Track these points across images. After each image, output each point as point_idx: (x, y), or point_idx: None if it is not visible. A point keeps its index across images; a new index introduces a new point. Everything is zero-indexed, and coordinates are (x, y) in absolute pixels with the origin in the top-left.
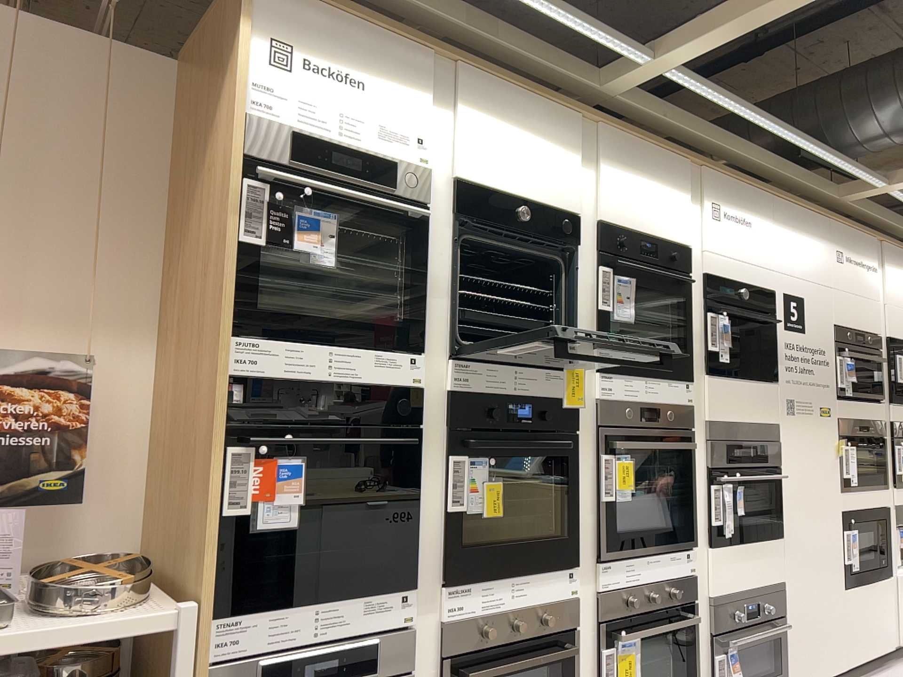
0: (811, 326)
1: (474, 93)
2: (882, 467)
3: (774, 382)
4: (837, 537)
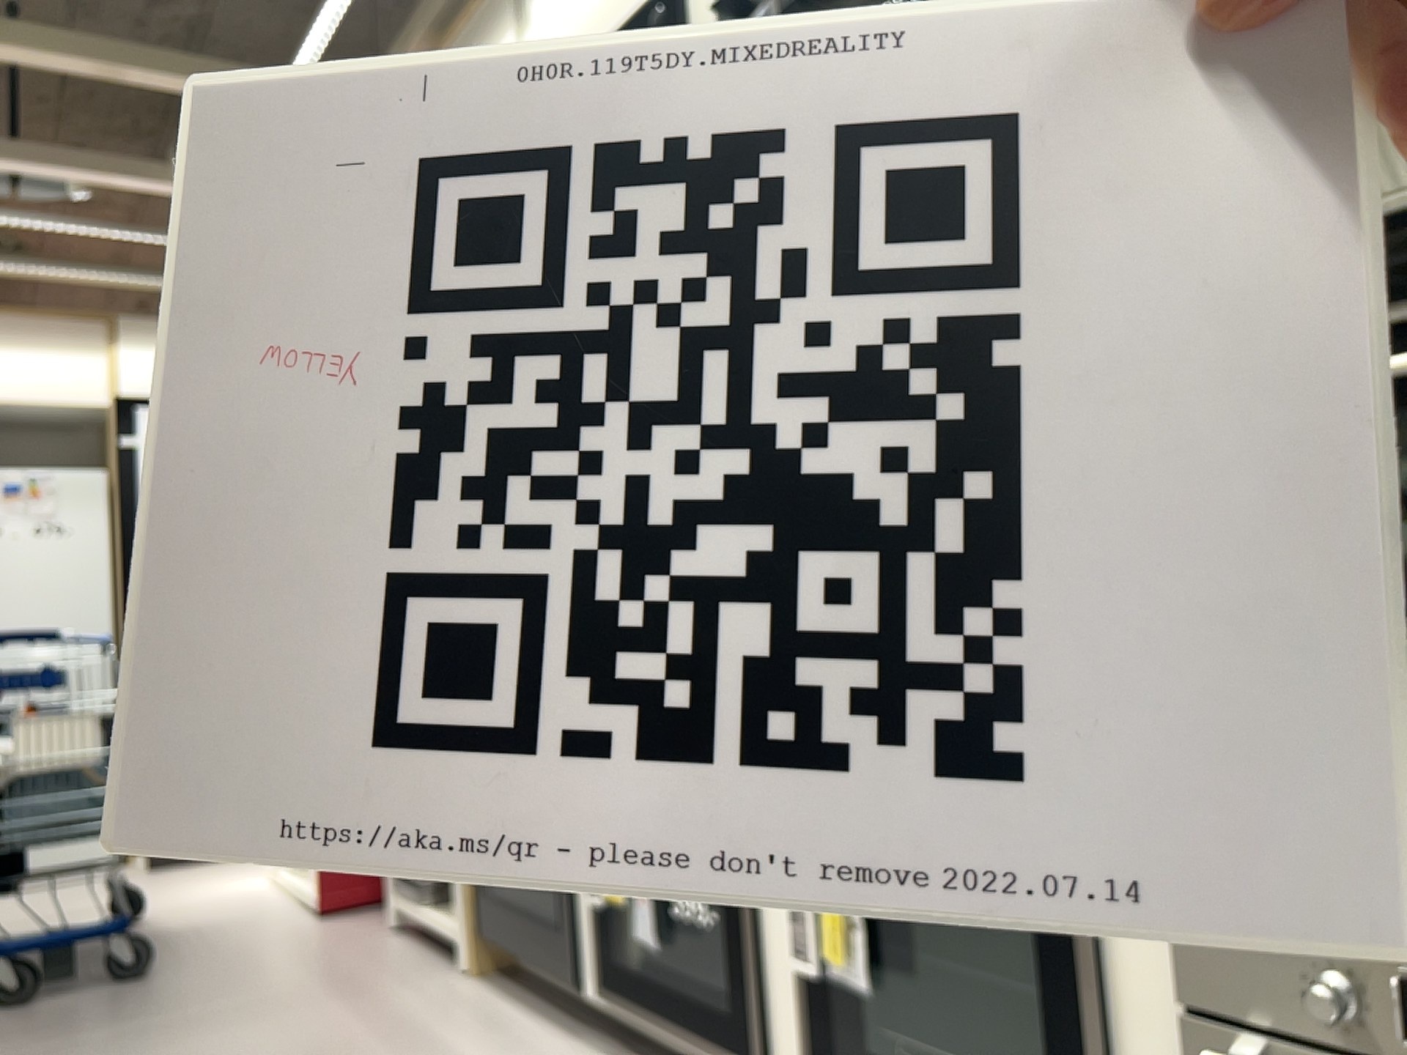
0: None
1: None
2: None
3: None
4: None
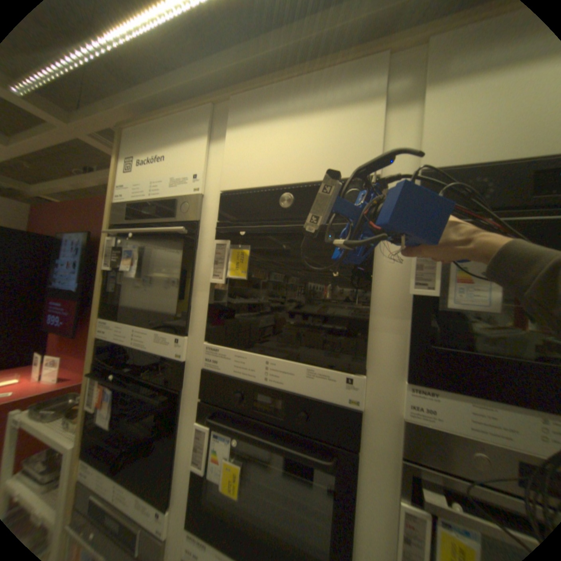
0: None
1: (239, 113)
2: None
3: None
4: None
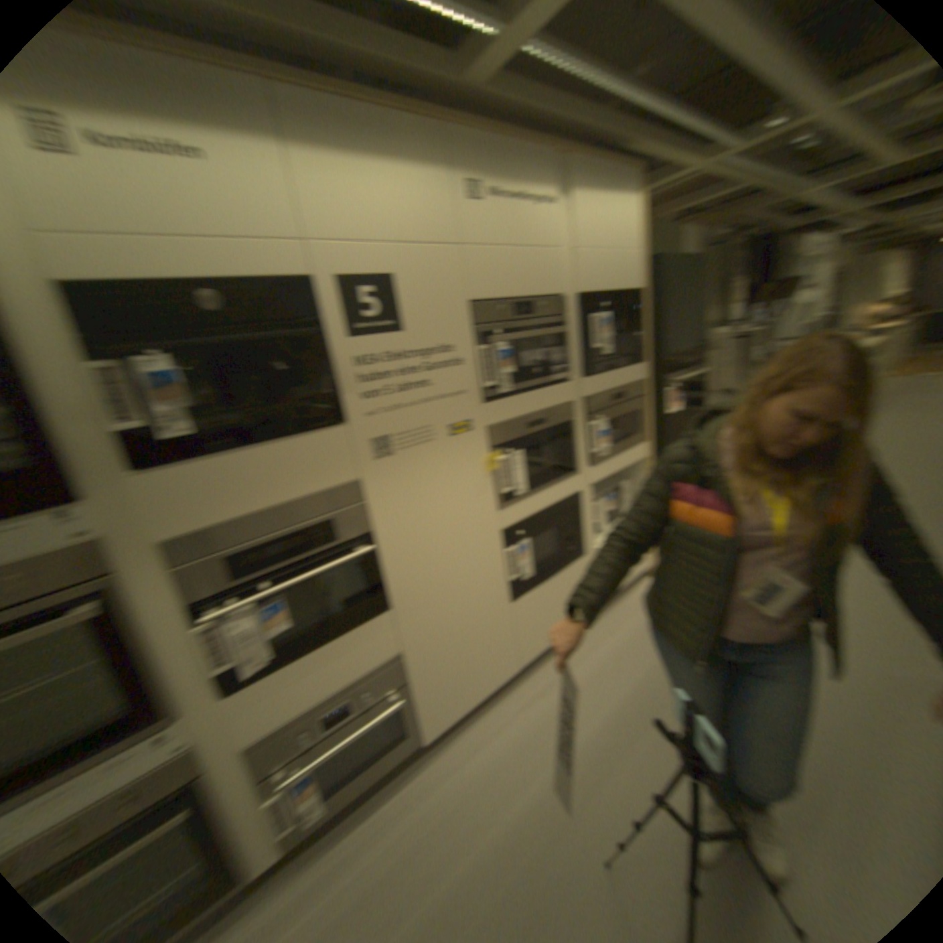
0: (414, 315)
1: None
2: (564, 456)
3: (338, 421)
4: (491, 562)
